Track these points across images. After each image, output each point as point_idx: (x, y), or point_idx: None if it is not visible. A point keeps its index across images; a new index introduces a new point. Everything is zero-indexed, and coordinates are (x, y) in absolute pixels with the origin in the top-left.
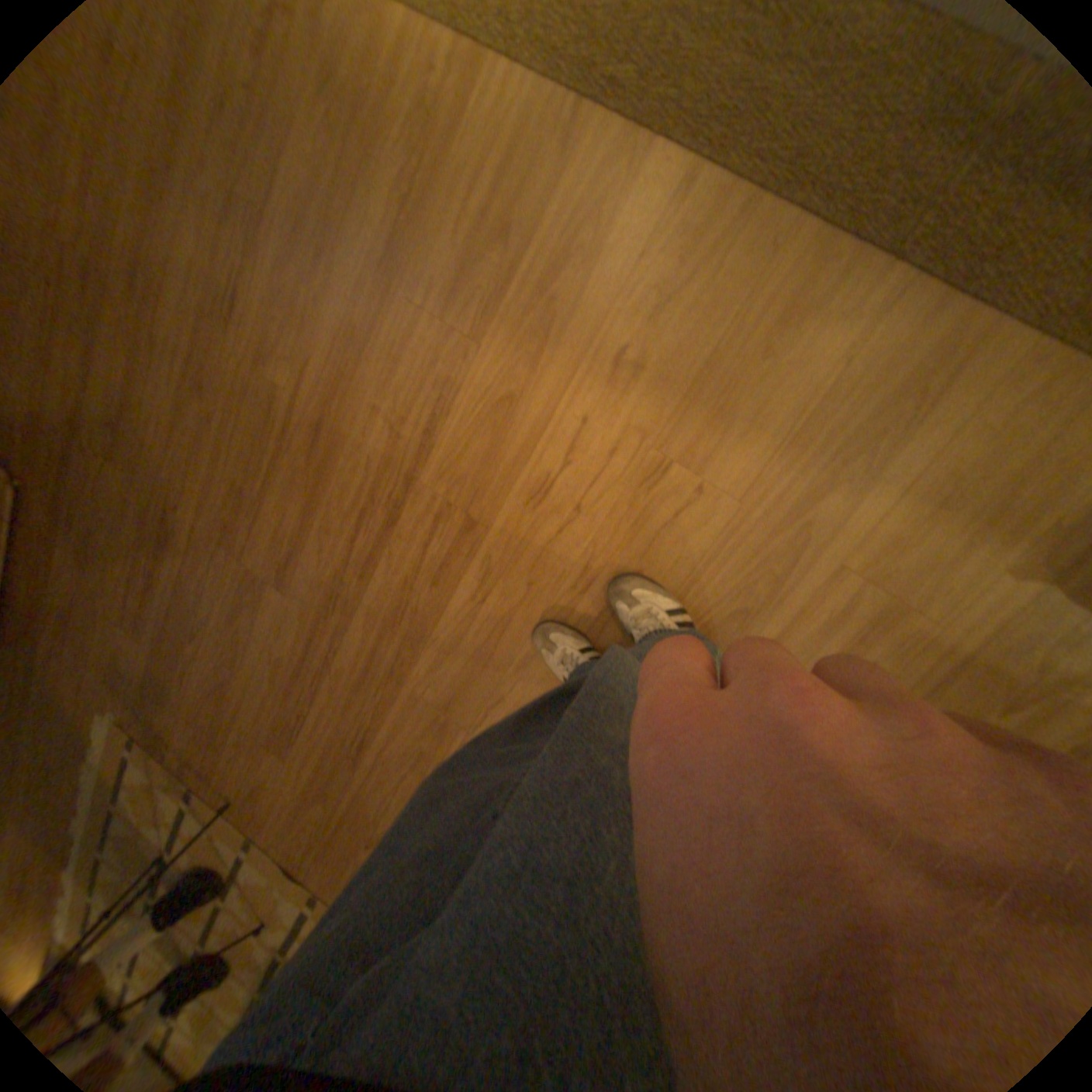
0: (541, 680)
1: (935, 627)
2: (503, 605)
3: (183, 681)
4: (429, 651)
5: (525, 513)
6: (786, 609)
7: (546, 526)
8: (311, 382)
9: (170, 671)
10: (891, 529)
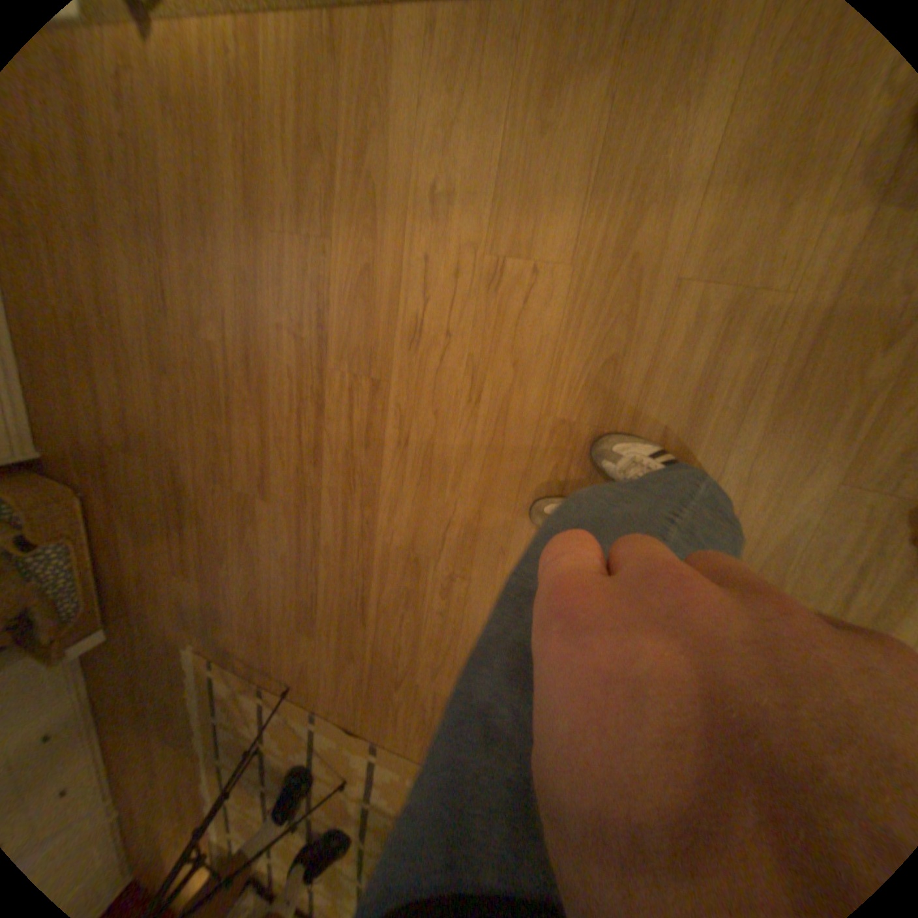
0: (473, 490)
1: (786, 295)
2: (421, 440)
3: (225, 599)
4: (382, 502)
5: (410, 355)
6: (647, 340)
7: (429, 358)
8: (229, 326)
9: (214, 595)
10: (709, 225)
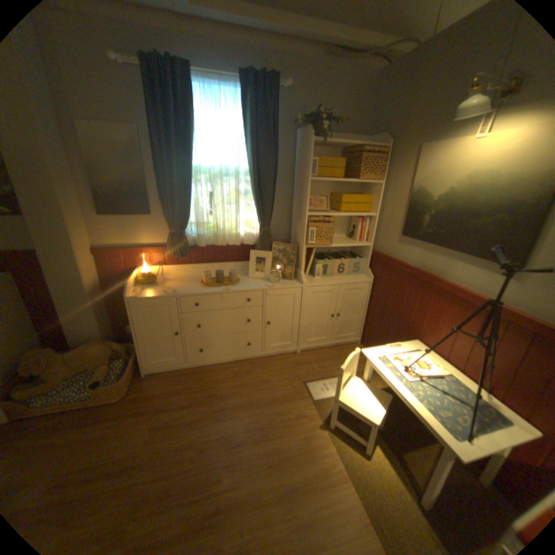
0: None
1: None
2: None
3: None
4: None
5: None
6: None
7: None
8: (233, 499)
9: None
10: None
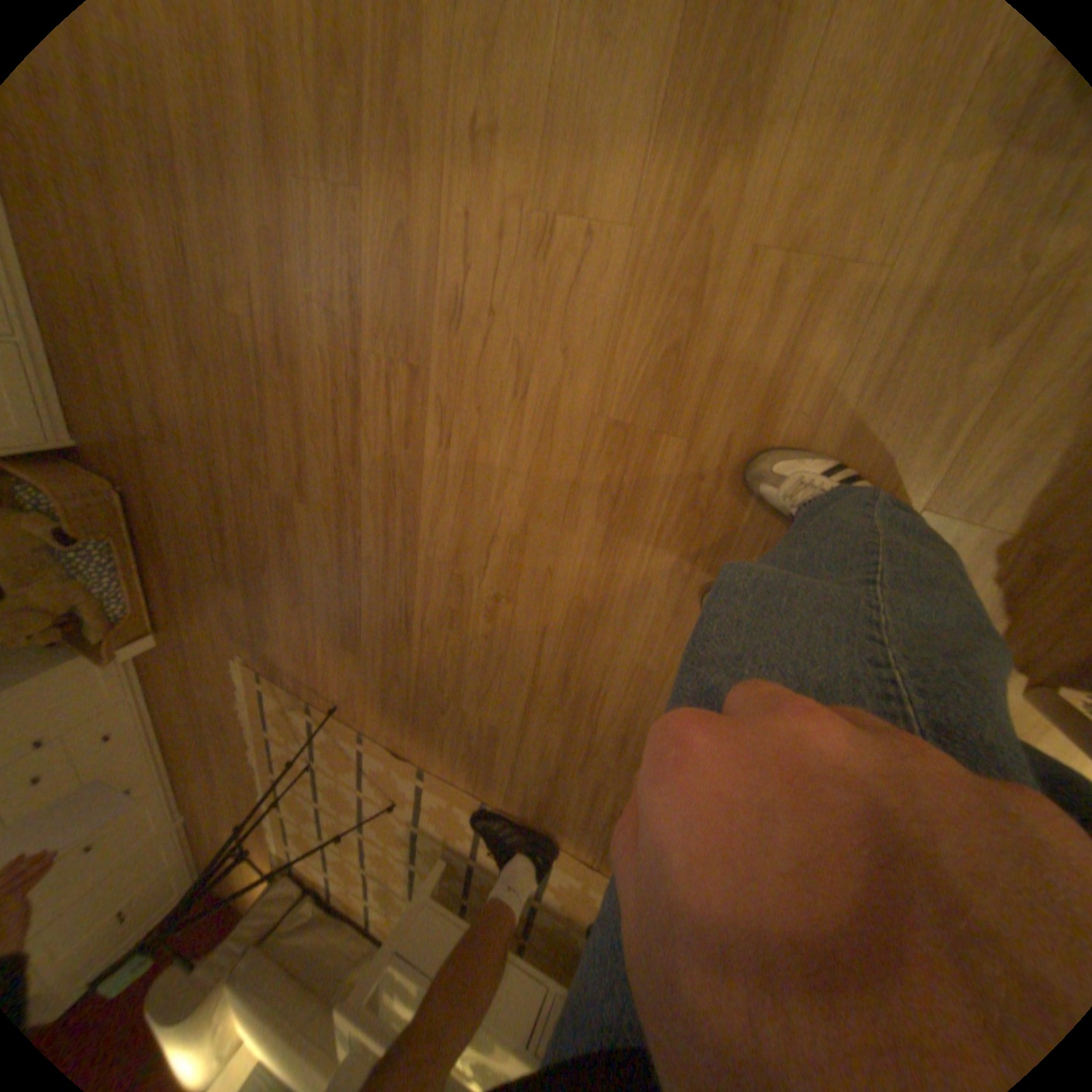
0: (519, 502)
1: (882, 271)
2: (464, 440)
3: (270, 610)
4: (423, 511)
5: (450, 338)
6: (714, 325)
7: (471, 342)
8: (255, 297)
9: (259, 605)
10: (795, 175)
